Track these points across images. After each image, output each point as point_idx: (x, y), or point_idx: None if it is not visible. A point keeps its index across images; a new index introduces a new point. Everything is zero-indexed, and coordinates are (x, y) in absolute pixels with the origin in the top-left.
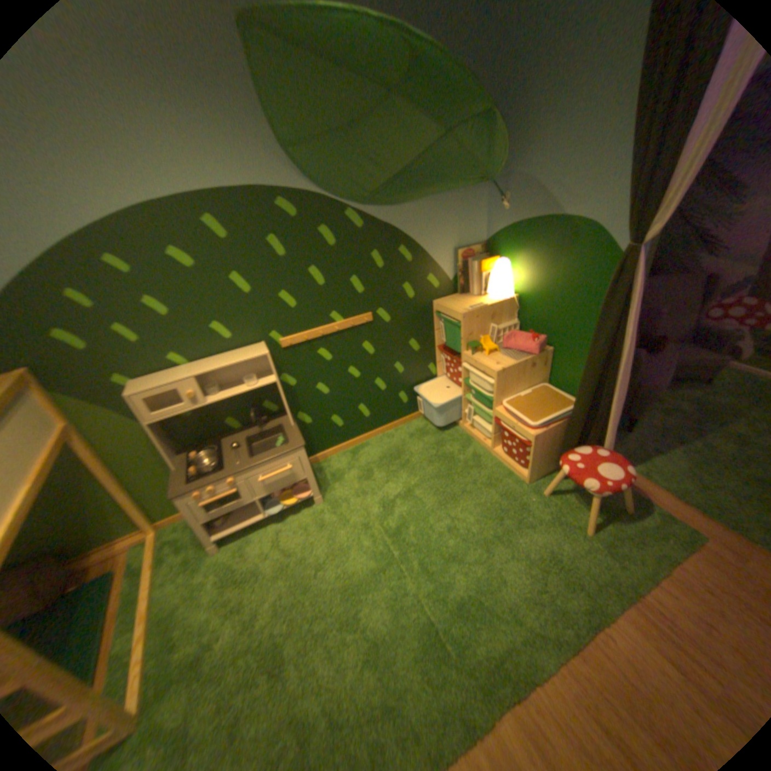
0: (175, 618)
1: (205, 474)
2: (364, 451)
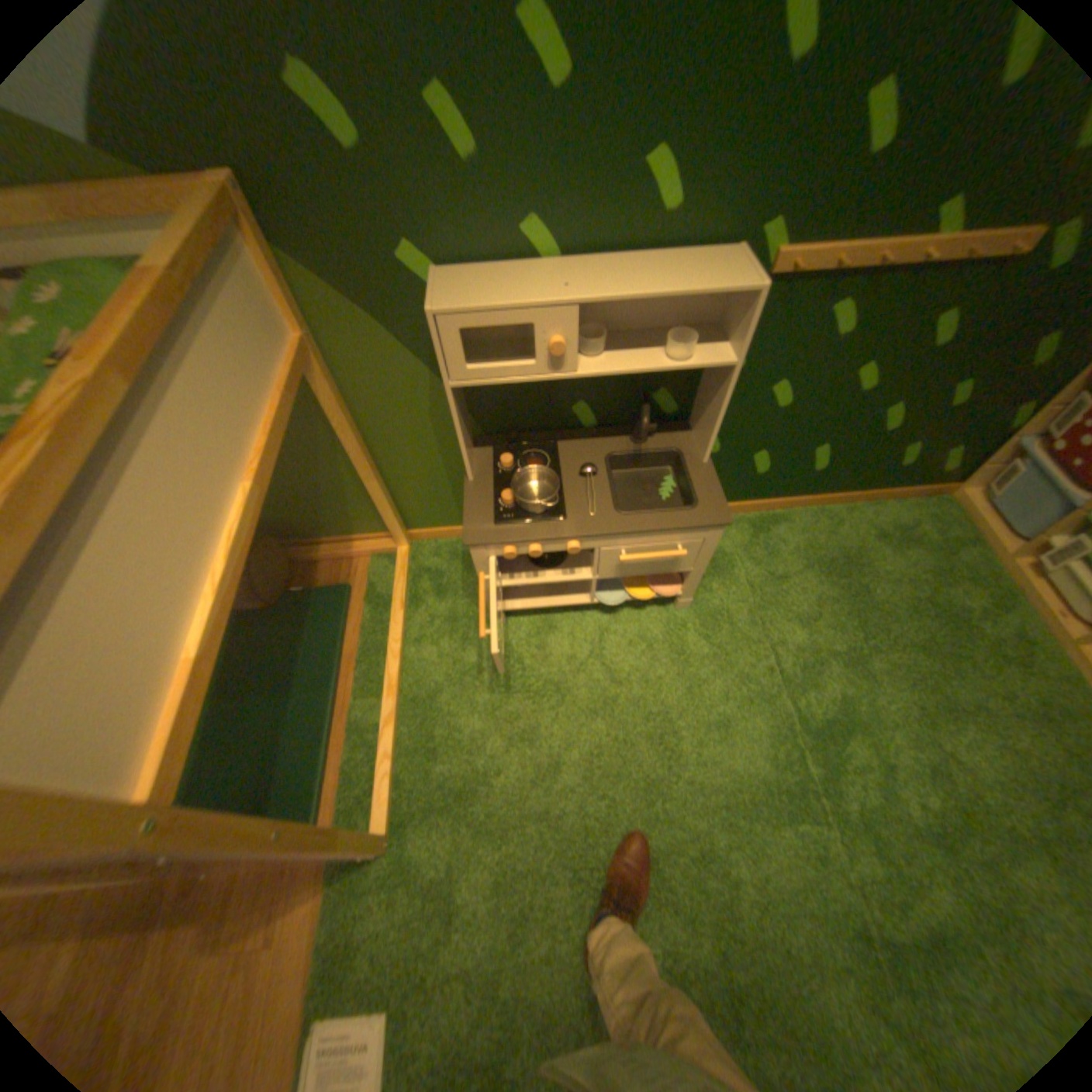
0: (436, 709)
1: (529, 518)
2: (776, 533)
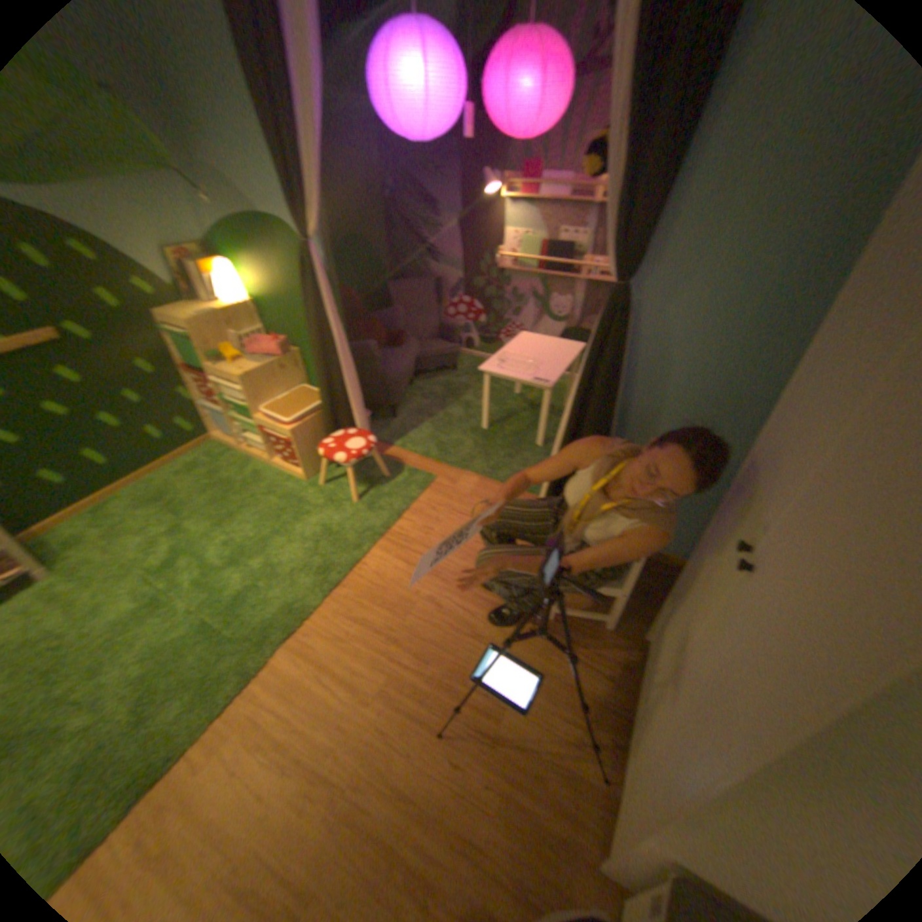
0: None
1: None
2: (107, 507)
